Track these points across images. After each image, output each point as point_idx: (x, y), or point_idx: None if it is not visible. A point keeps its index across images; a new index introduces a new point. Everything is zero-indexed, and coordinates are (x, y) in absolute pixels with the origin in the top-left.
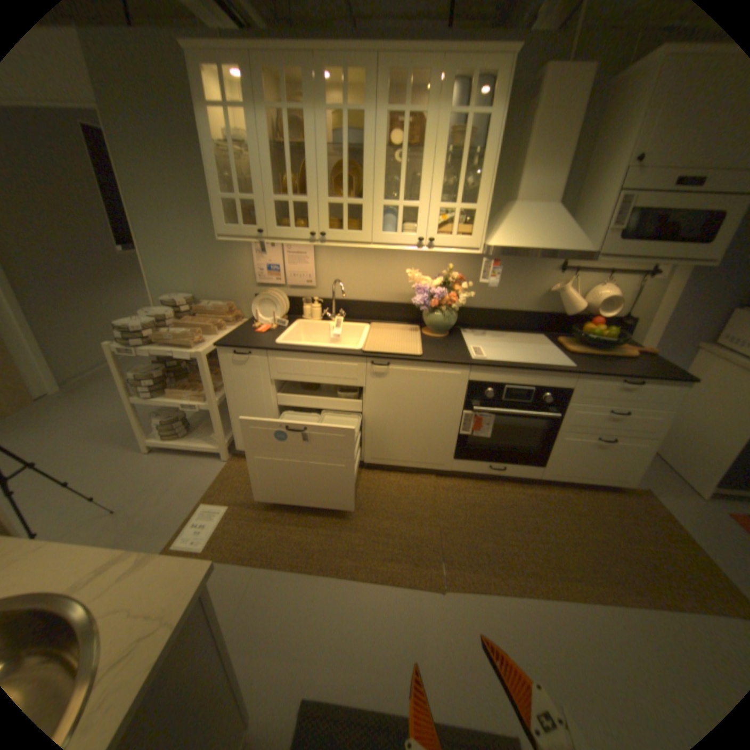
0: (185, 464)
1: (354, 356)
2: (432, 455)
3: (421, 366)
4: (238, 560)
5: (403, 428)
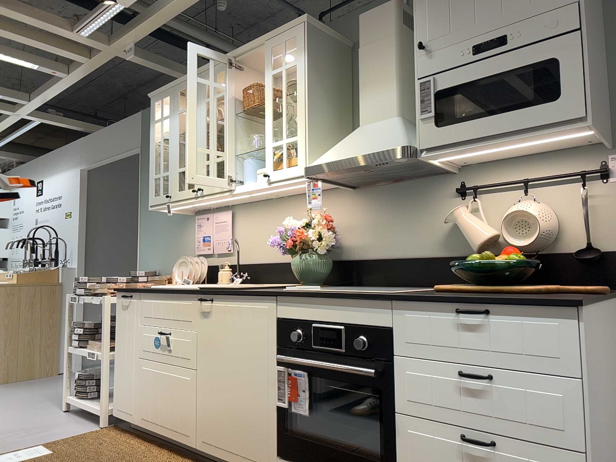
0: (75, 422)
1: (187, 291)
2: (254, 444)
3: (235, 299)
4: None
5: (225, 391)
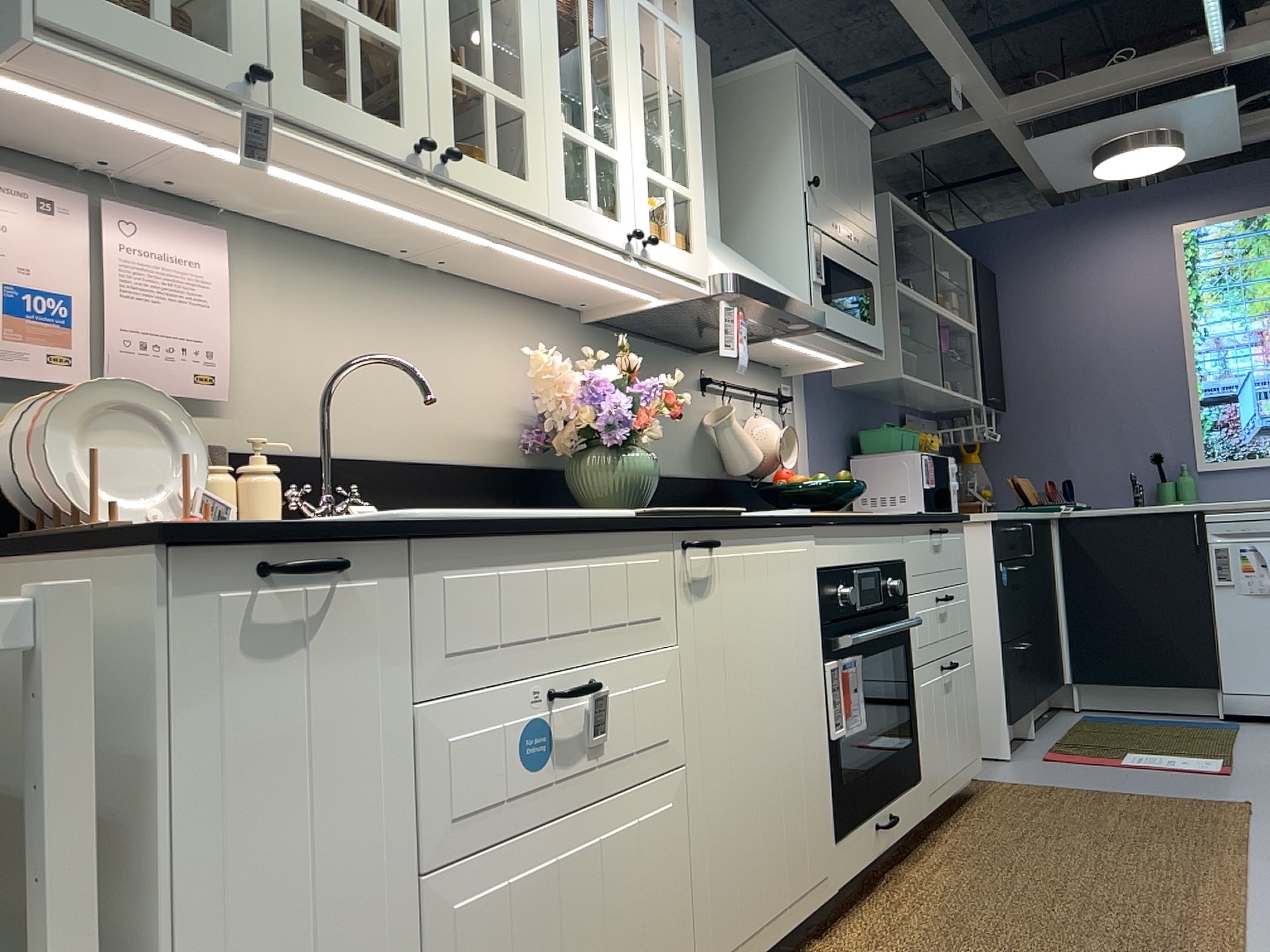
0: None
1: (654, 522)
2: (809, 850)
3: (758, 538)
4: None
5: (756, 775)
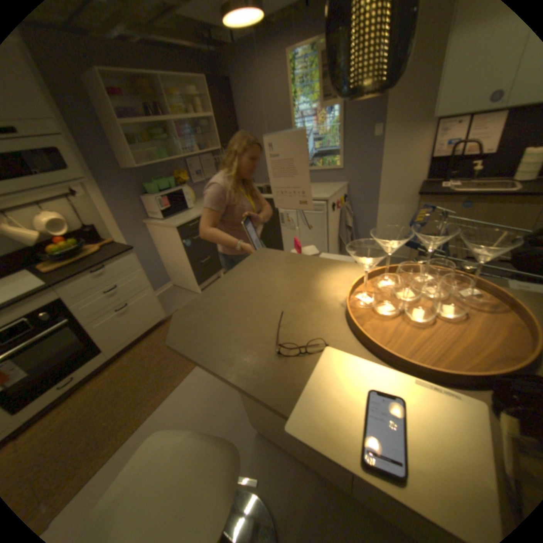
0: None
1: None
2: None
3: None
4: None
5: None
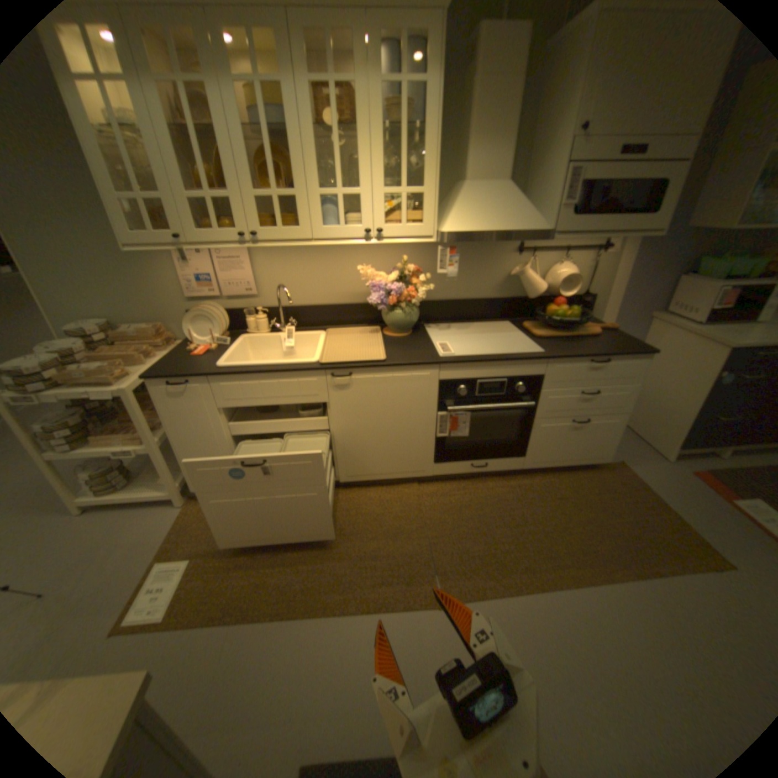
0: (130, 519)
1: (311, 369)
2: (412, 463)
3: (387, 371)
4: (208, 622)
5: (377, 440)
